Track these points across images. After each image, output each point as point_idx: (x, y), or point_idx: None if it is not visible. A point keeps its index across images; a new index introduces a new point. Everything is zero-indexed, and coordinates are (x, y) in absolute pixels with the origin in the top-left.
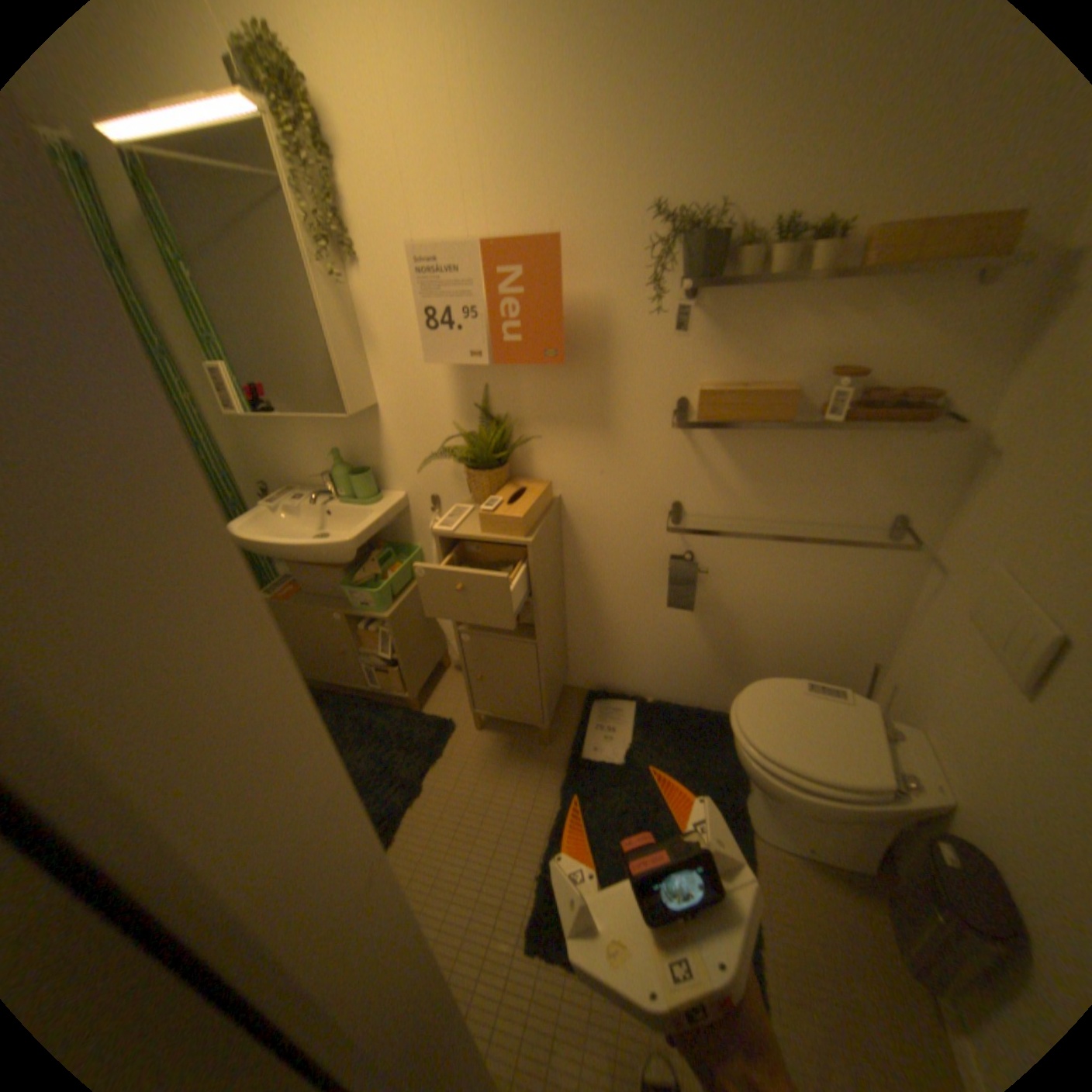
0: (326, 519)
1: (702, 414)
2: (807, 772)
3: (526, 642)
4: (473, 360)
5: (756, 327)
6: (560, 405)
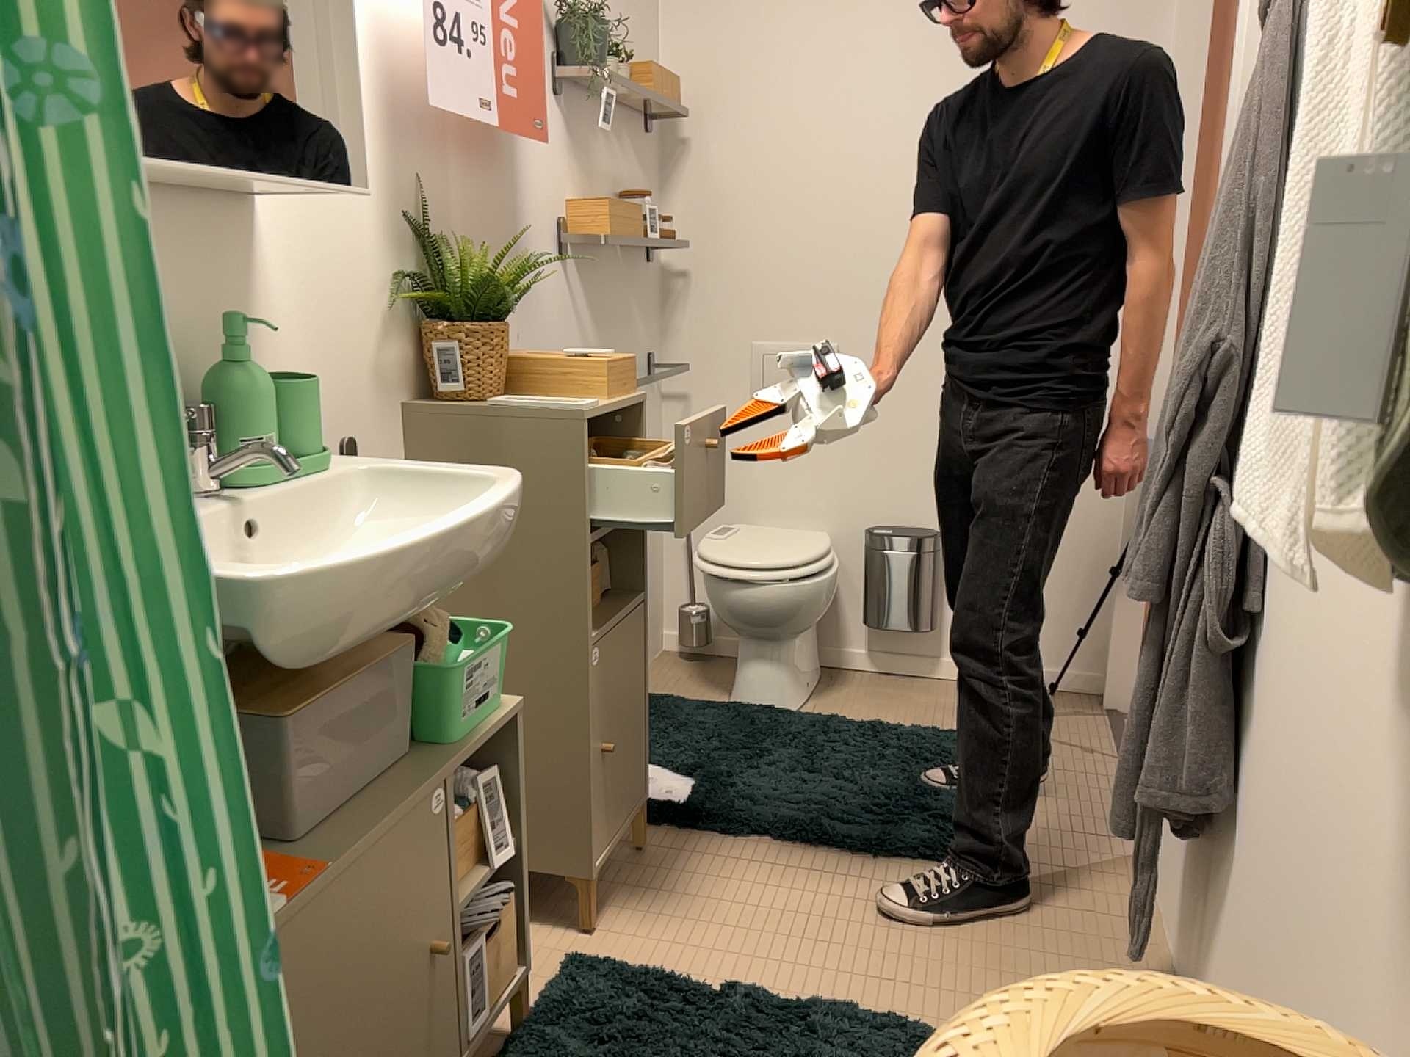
0: (254, 543)
1: (614, 235)
2: (821, 554)
3: (640, 603)
4: (488, 122)
5: (588, 152)
6: (490, 228)
